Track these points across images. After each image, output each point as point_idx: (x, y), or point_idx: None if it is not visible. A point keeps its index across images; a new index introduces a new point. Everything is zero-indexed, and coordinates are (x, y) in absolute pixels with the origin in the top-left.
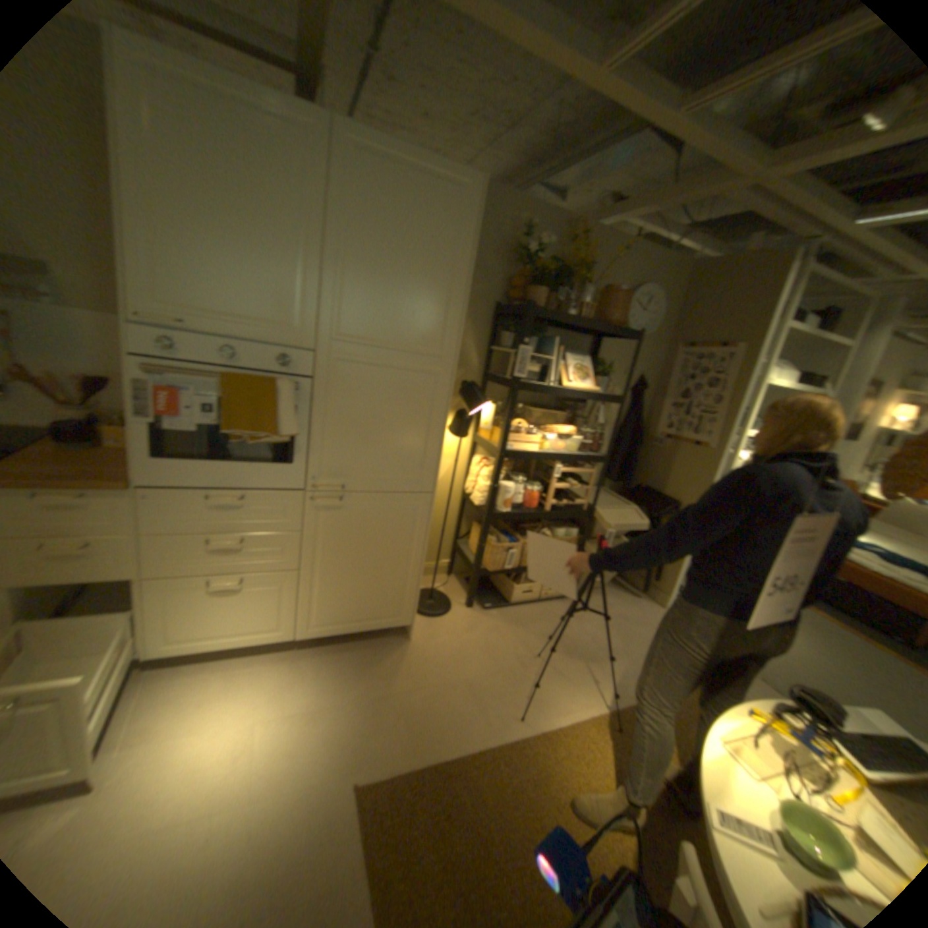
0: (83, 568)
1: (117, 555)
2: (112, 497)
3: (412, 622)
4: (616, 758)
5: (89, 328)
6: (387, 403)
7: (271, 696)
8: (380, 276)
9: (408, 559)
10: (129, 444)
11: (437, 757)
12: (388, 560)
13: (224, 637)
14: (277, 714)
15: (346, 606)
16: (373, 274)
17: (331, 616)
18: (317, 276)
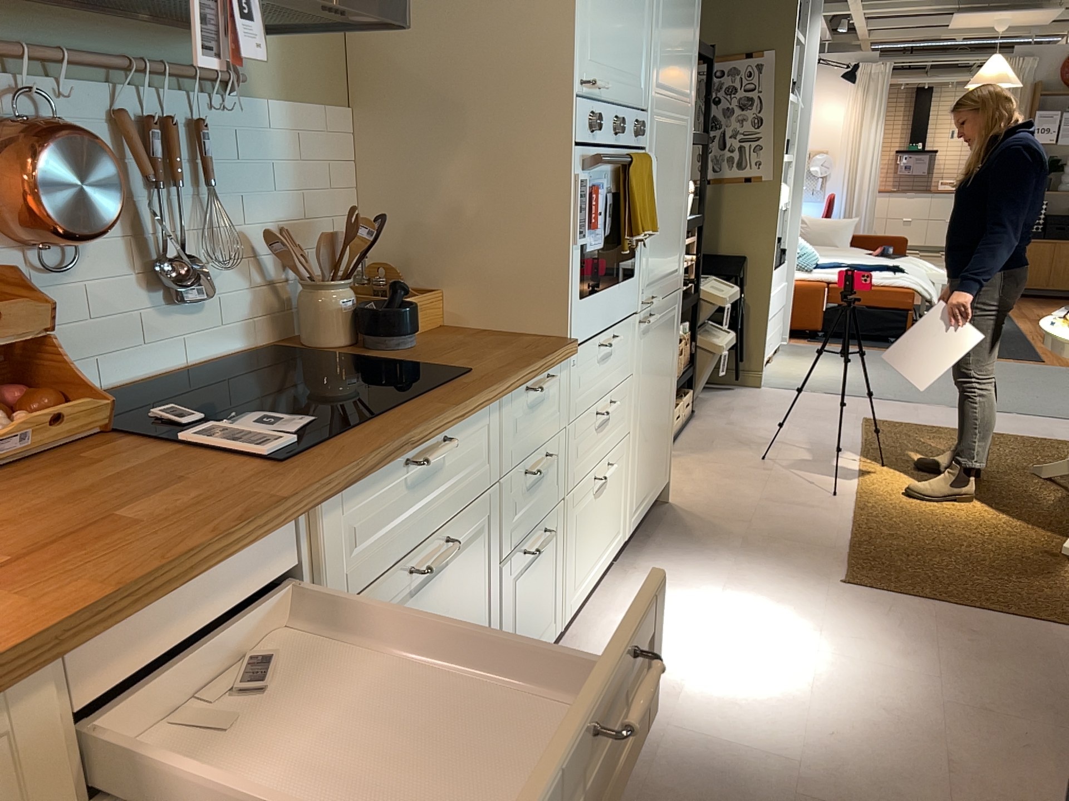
0: (543, 490)
1: (560, 458)
2: (562, 366)
3: (670, 473)
4: (901, 477)
5: (291, 134)
6: (671, 173)
7: (676, 589)
8: (674, 7)
9: (670, 384)
10: (573, 280)
11: (837, 539)
12: (664, 391)
13: (598, 555)
14: (709, 592)
15: (647, 468)
16: (672, 6)
17: (641, 488)
18: (652, 12)
